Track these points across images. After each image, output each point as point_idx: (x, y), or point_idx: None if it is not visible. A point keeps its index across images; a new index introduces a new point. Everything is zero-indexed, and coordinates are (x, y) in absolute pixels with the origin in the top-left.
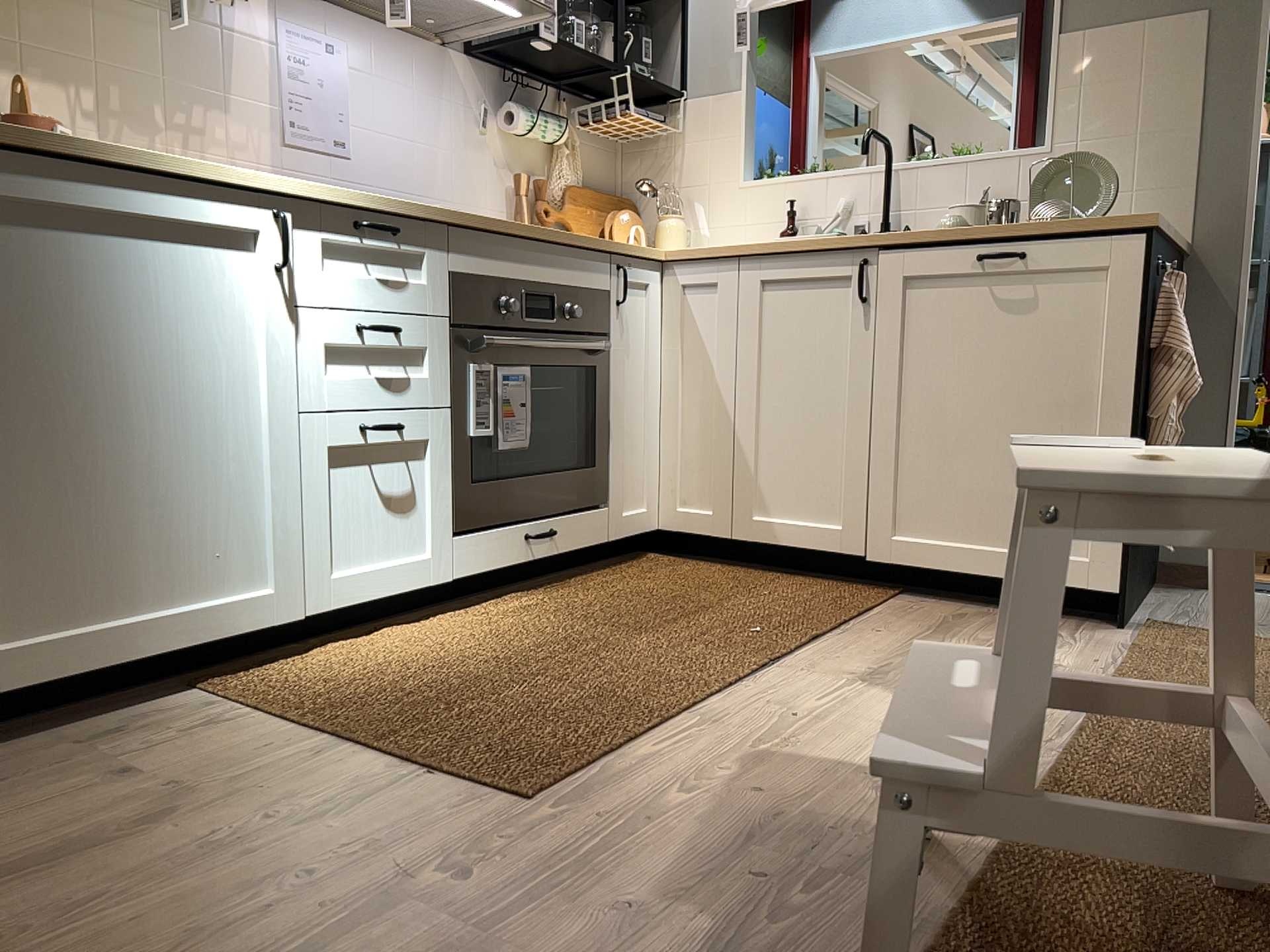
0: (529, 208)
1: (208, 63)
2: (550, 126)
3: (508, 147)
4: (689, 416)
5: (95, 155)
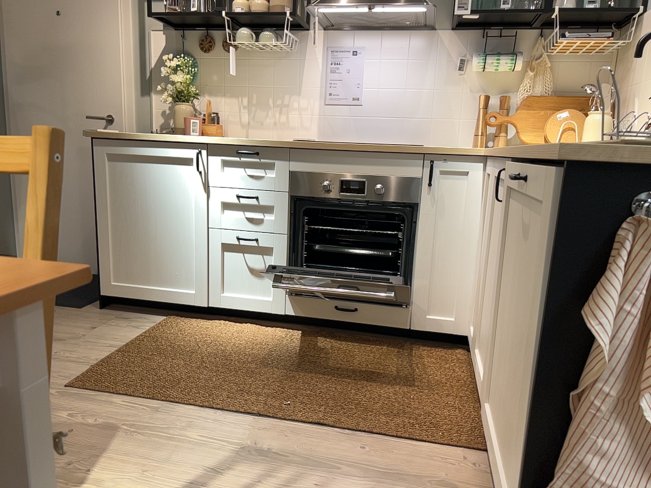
0: (483, 117)
1: (290, 74)
2: (497, 62)
3: (482, 78)
4: (481, 268)
5: (135, 138)
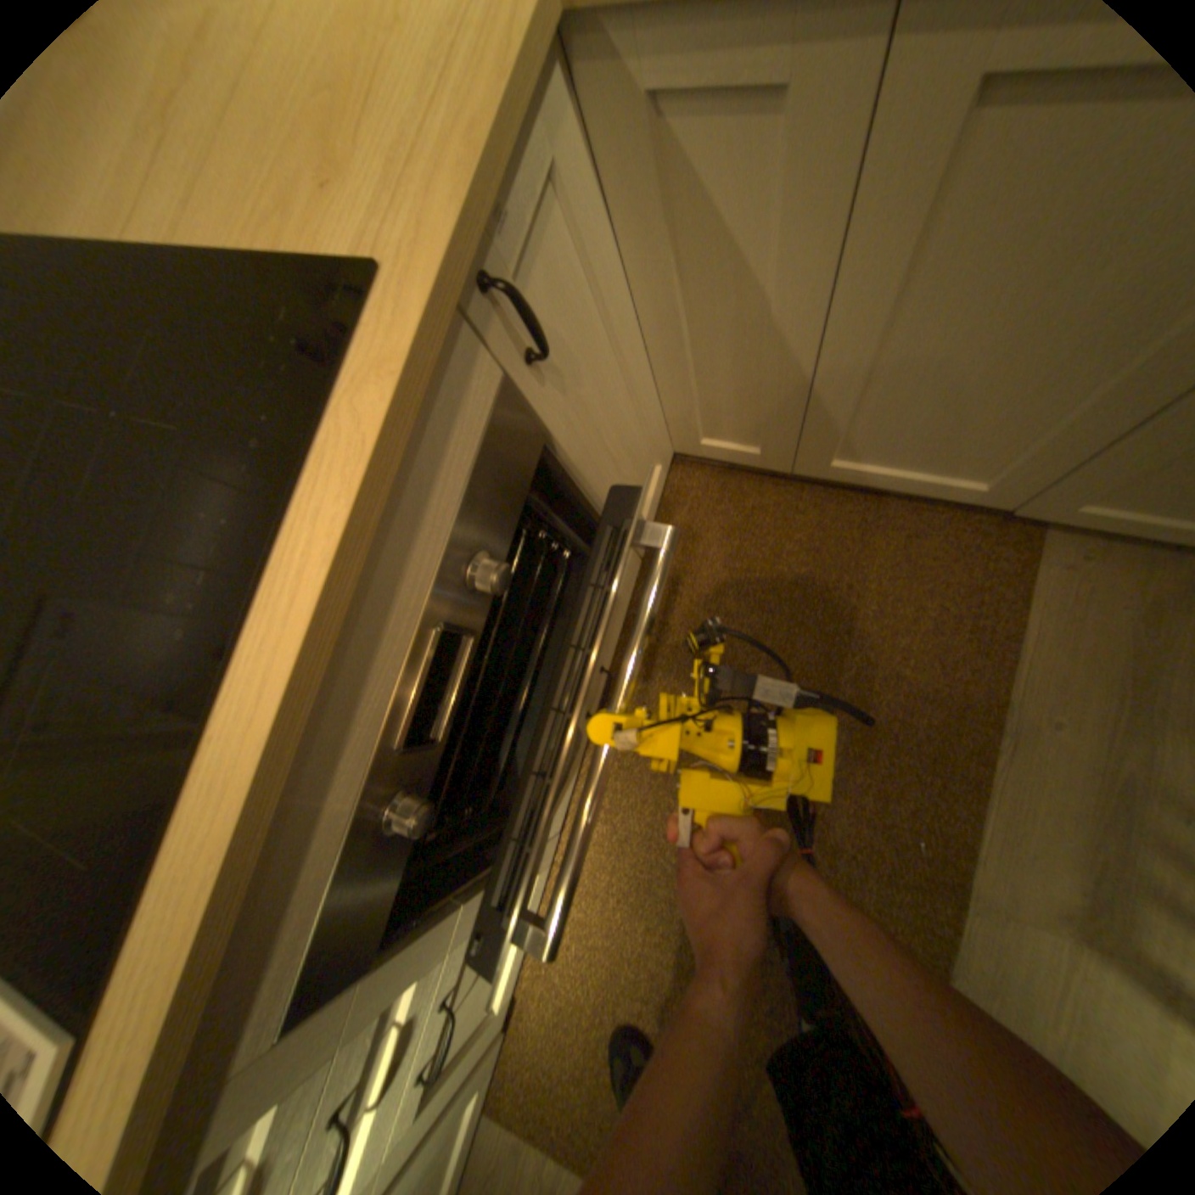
0: None
1: None
2: None
3: None
4: (701, 357)
5: None
